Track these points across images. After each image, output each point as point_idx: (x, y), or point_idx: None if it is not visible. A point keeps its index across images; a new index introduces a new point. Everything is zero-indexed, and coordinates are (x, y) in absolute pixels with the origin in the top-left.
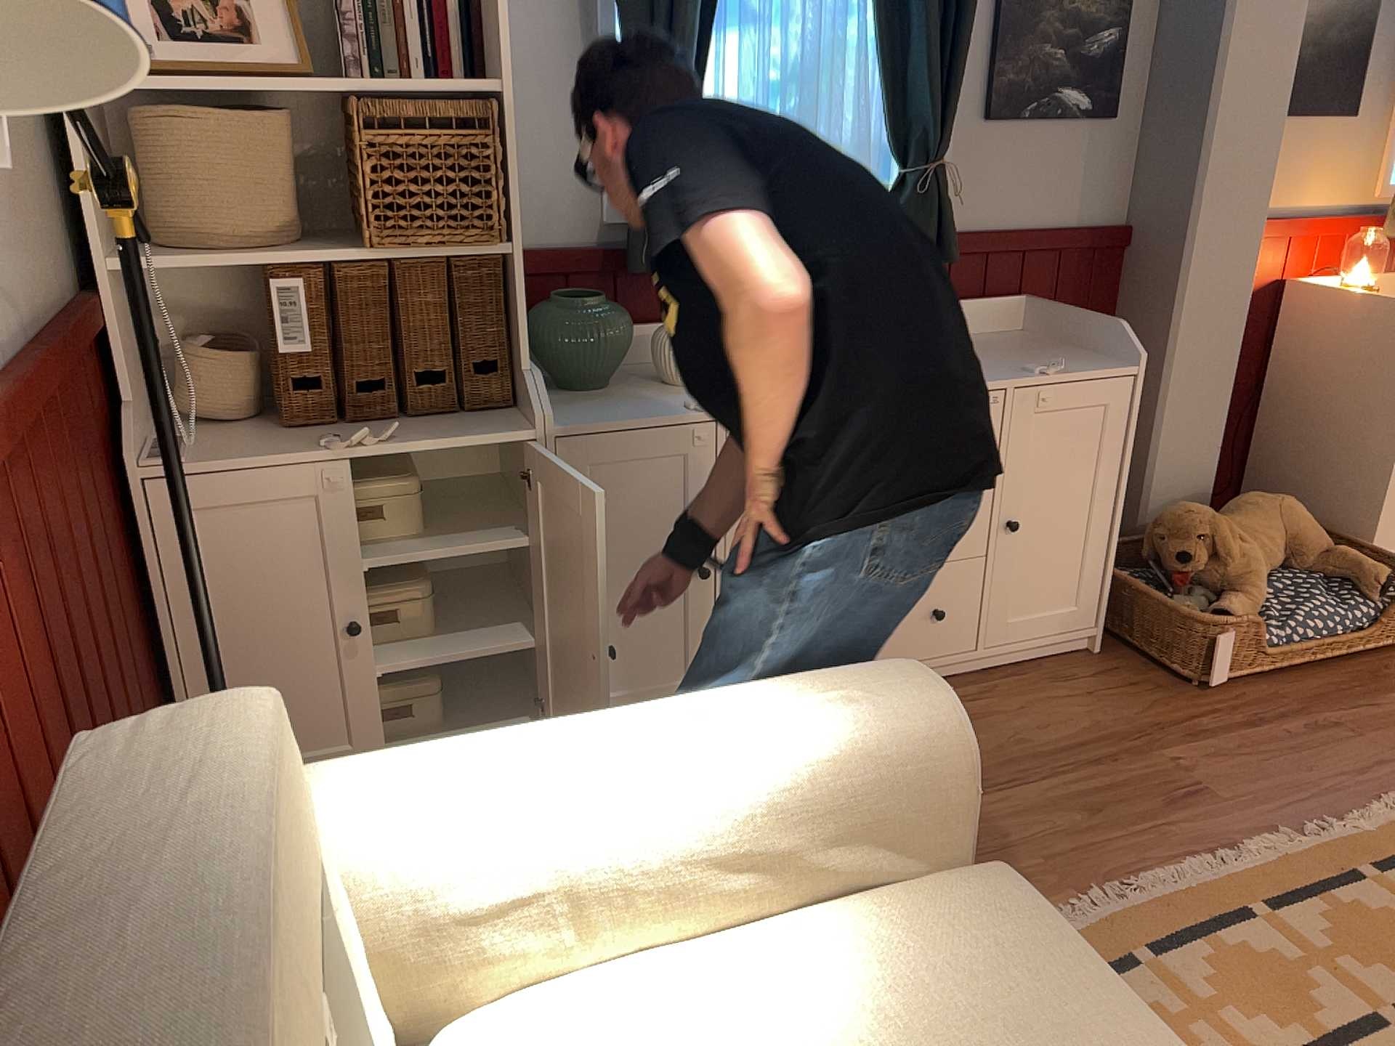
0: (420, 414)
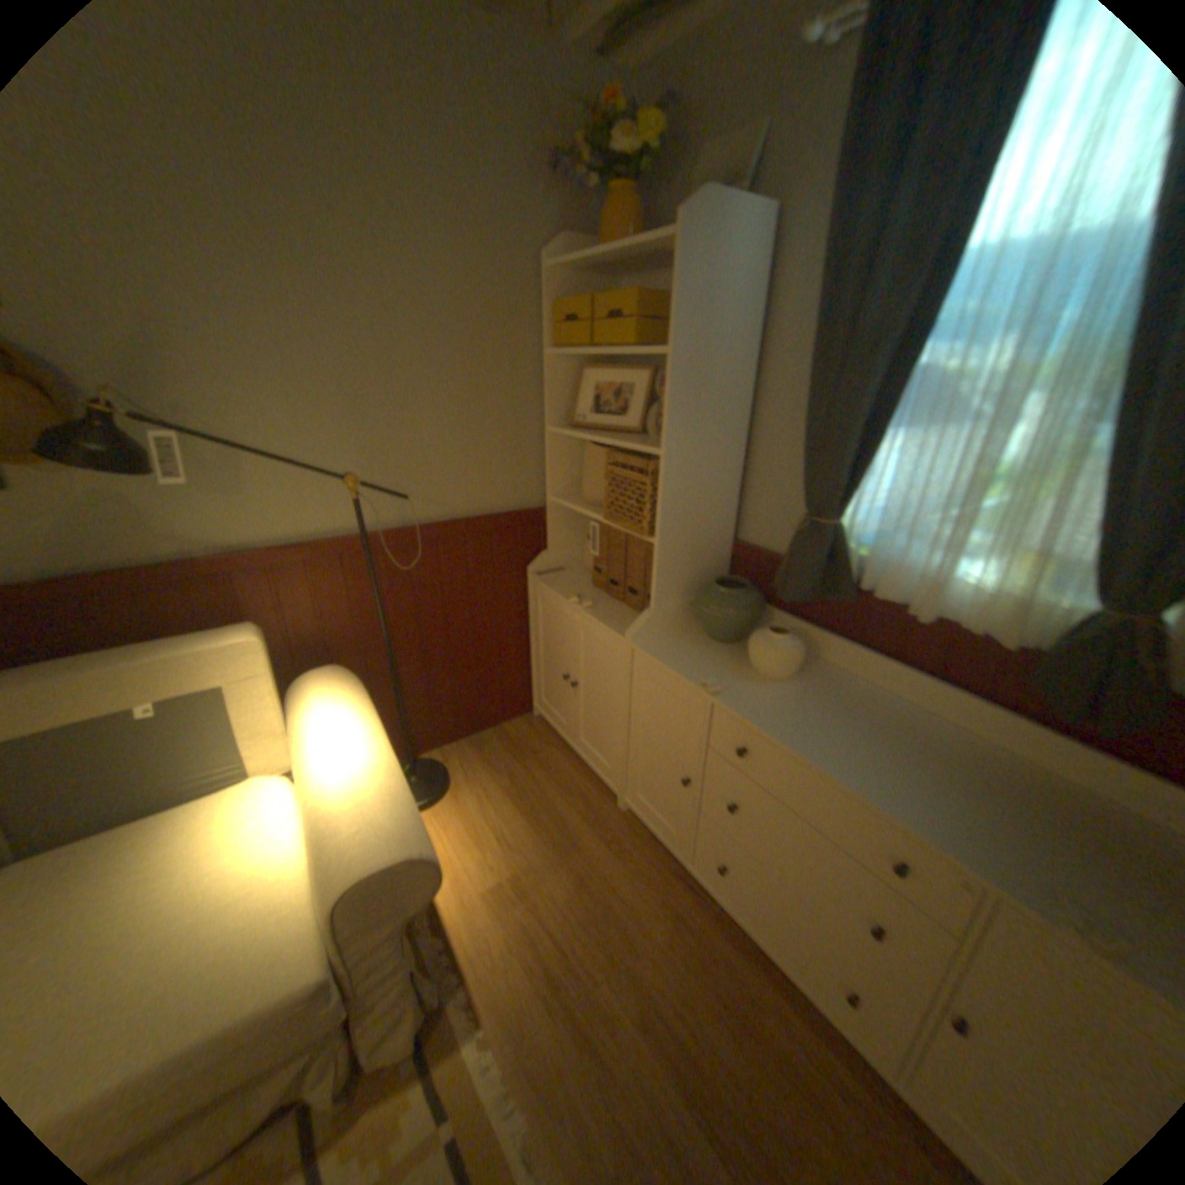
0: (630, 606)
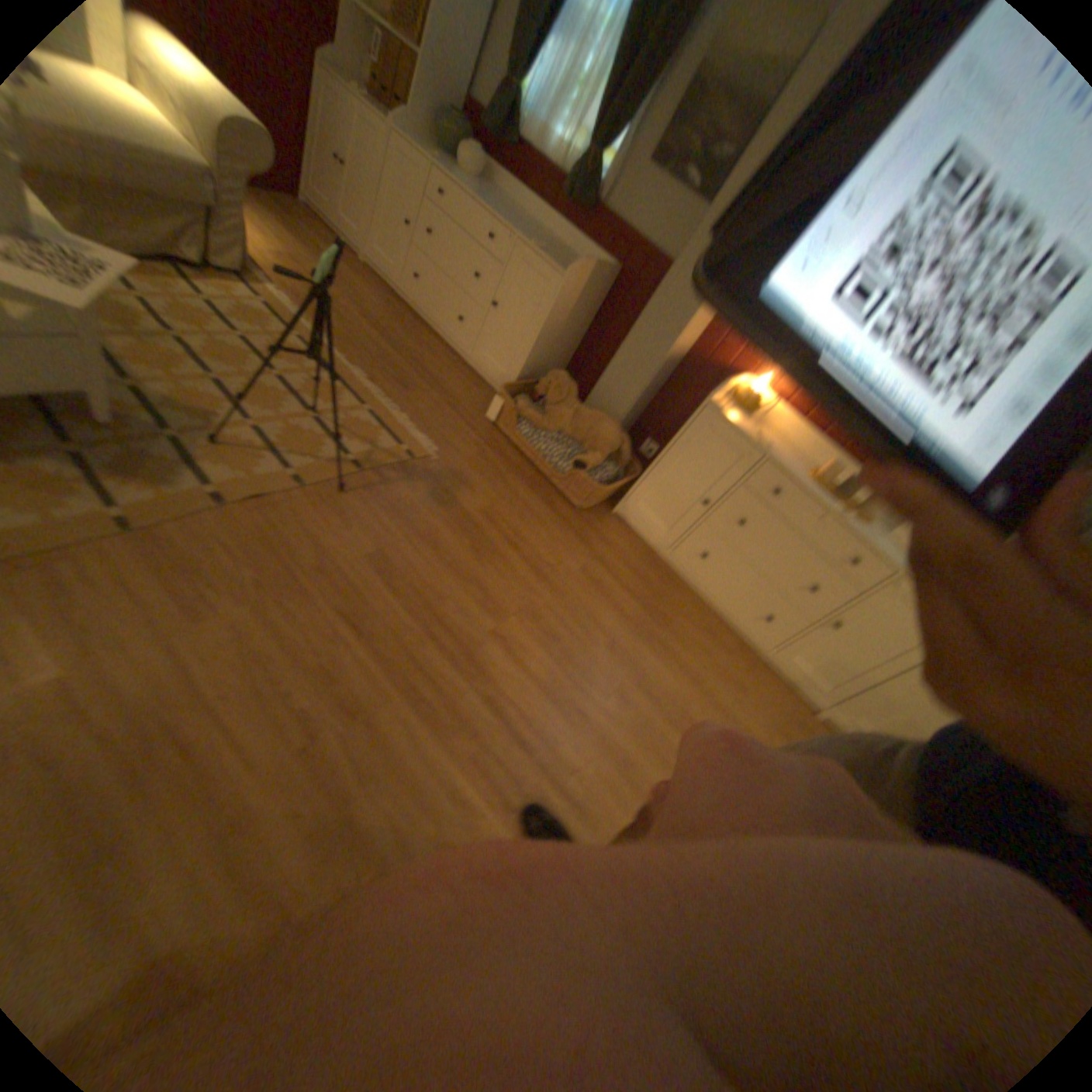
0: (392, 114)
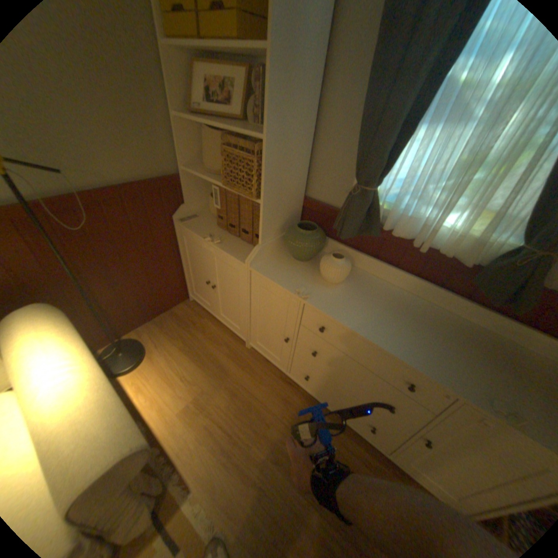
0: (243, 240)
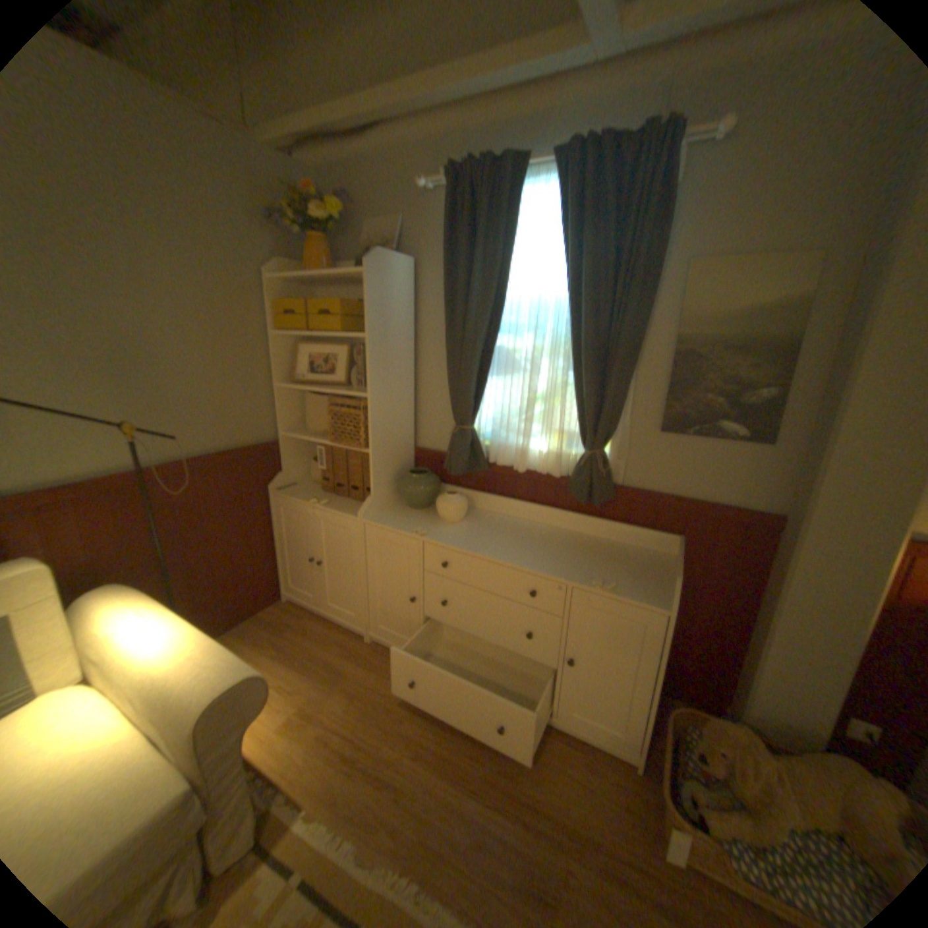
0: (353, 498)
